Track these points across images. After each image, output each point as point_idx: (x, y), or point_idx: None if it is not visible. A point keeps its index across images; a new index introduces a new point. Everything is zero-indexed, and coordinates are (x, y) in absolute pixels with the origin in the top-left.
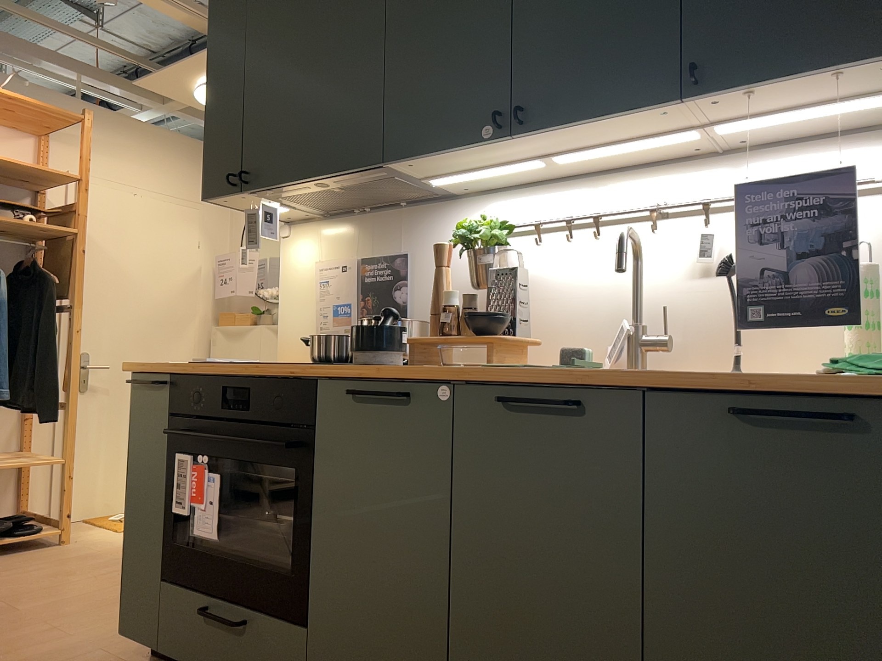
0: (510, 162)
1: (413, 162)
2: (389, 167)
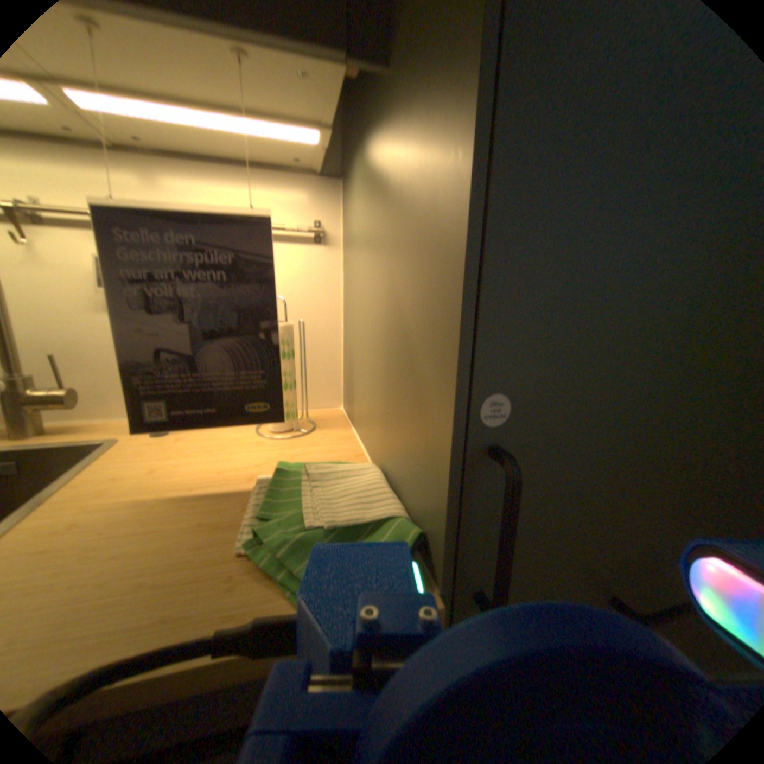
0: None
1: None
2: None
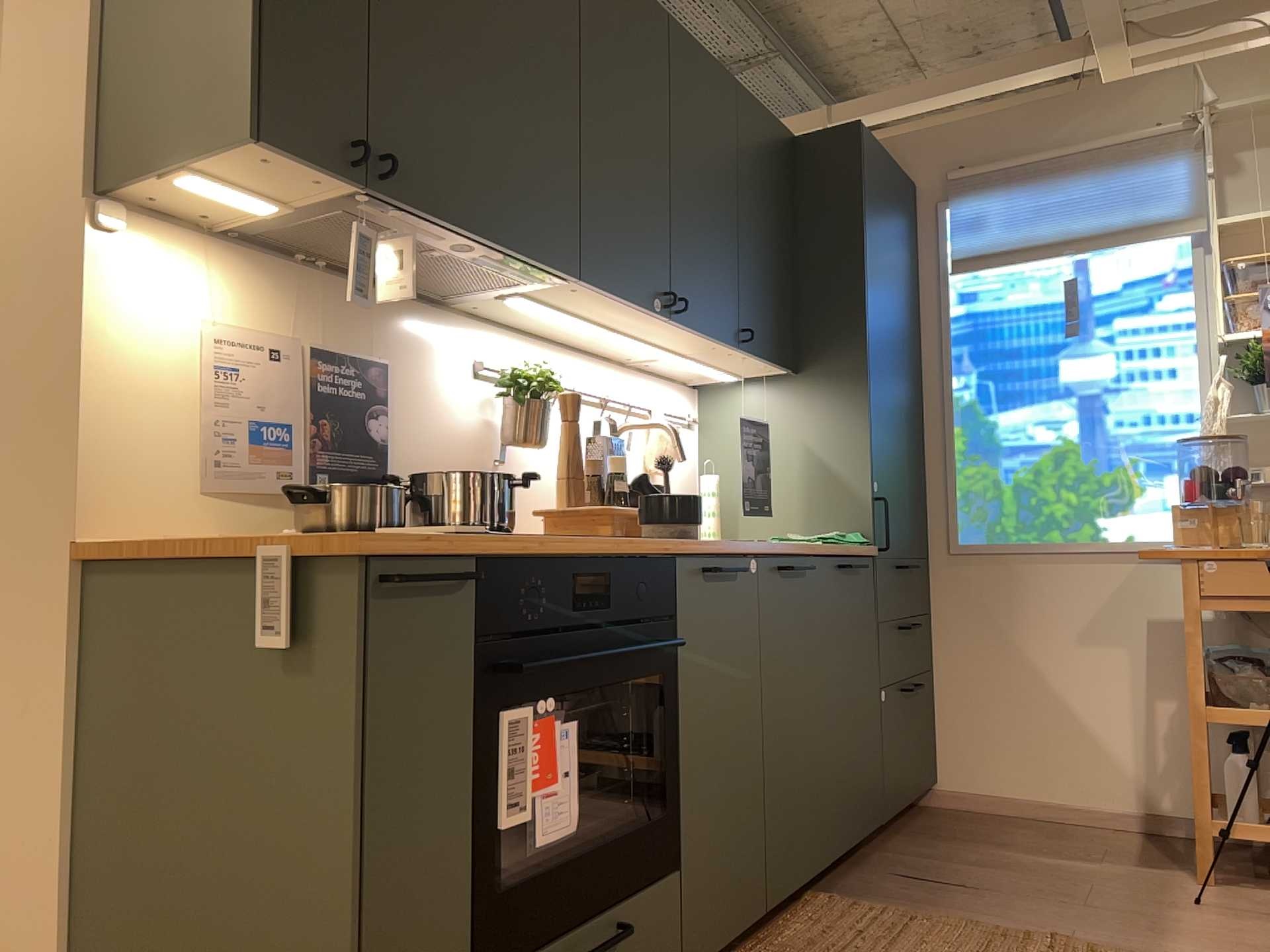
0: (593, 319)
1: (581, 288)
2: (554, 277)
